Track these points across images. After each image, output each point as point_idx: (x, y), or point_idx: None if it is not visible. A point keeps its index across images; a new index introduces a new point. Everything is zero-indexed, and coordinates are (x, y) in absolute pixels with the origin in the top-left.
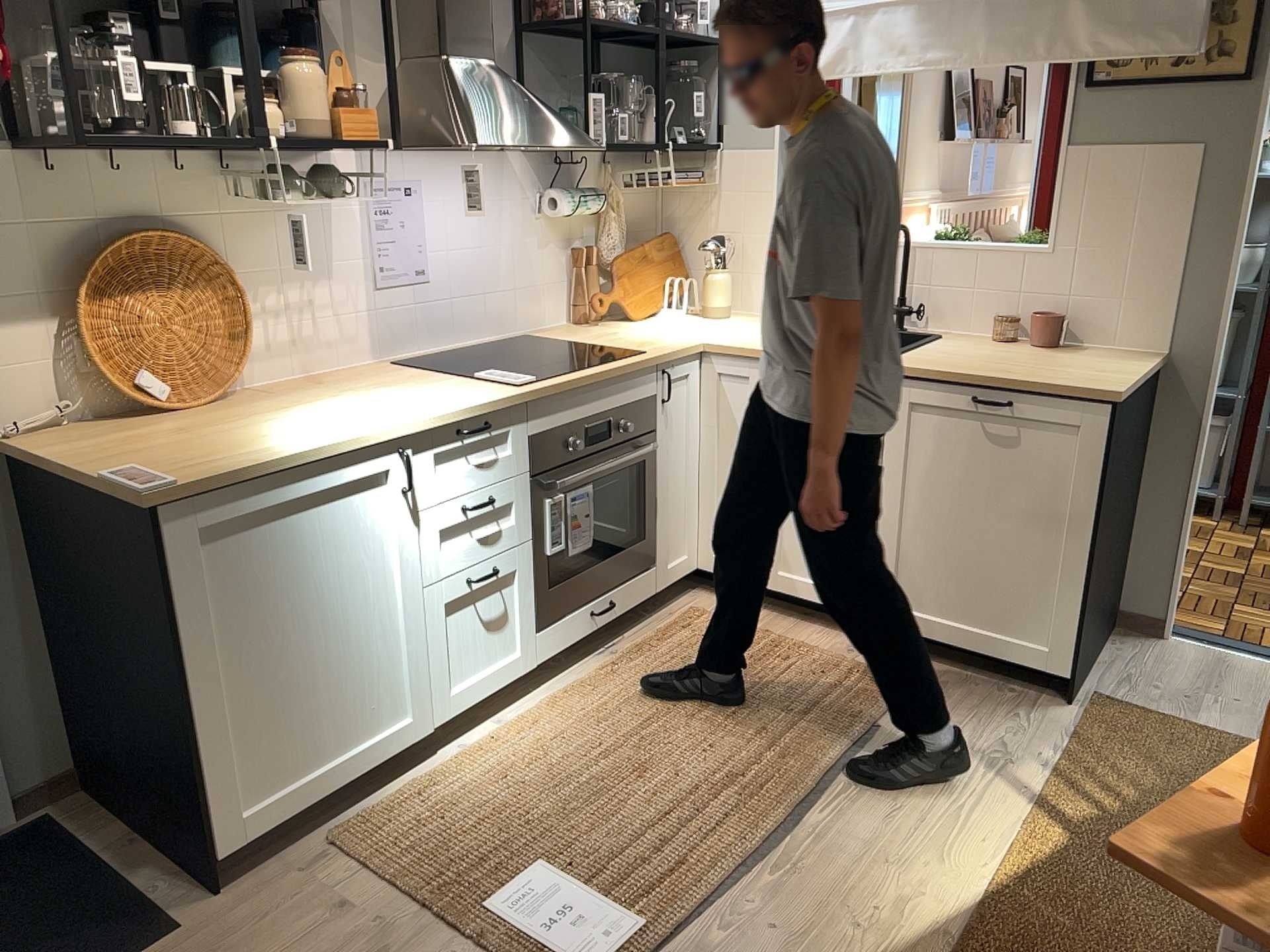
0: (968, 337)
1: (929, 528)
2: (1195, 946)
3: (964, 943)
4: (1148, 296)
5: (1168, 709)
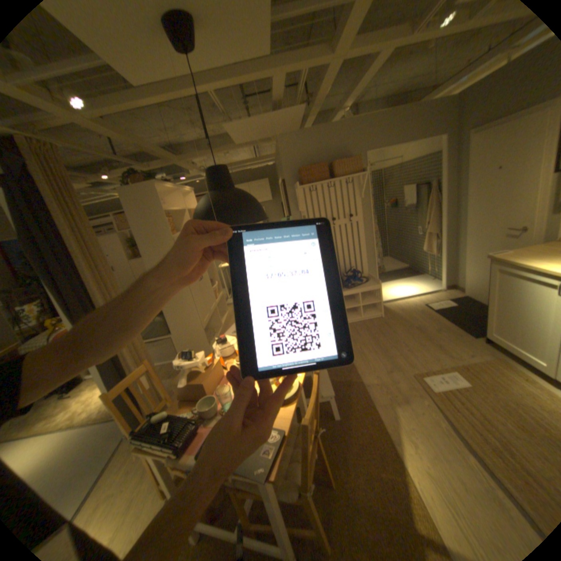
0: None
1: None
2: (354, 497)
3: (394, 444)
4: None
5: None
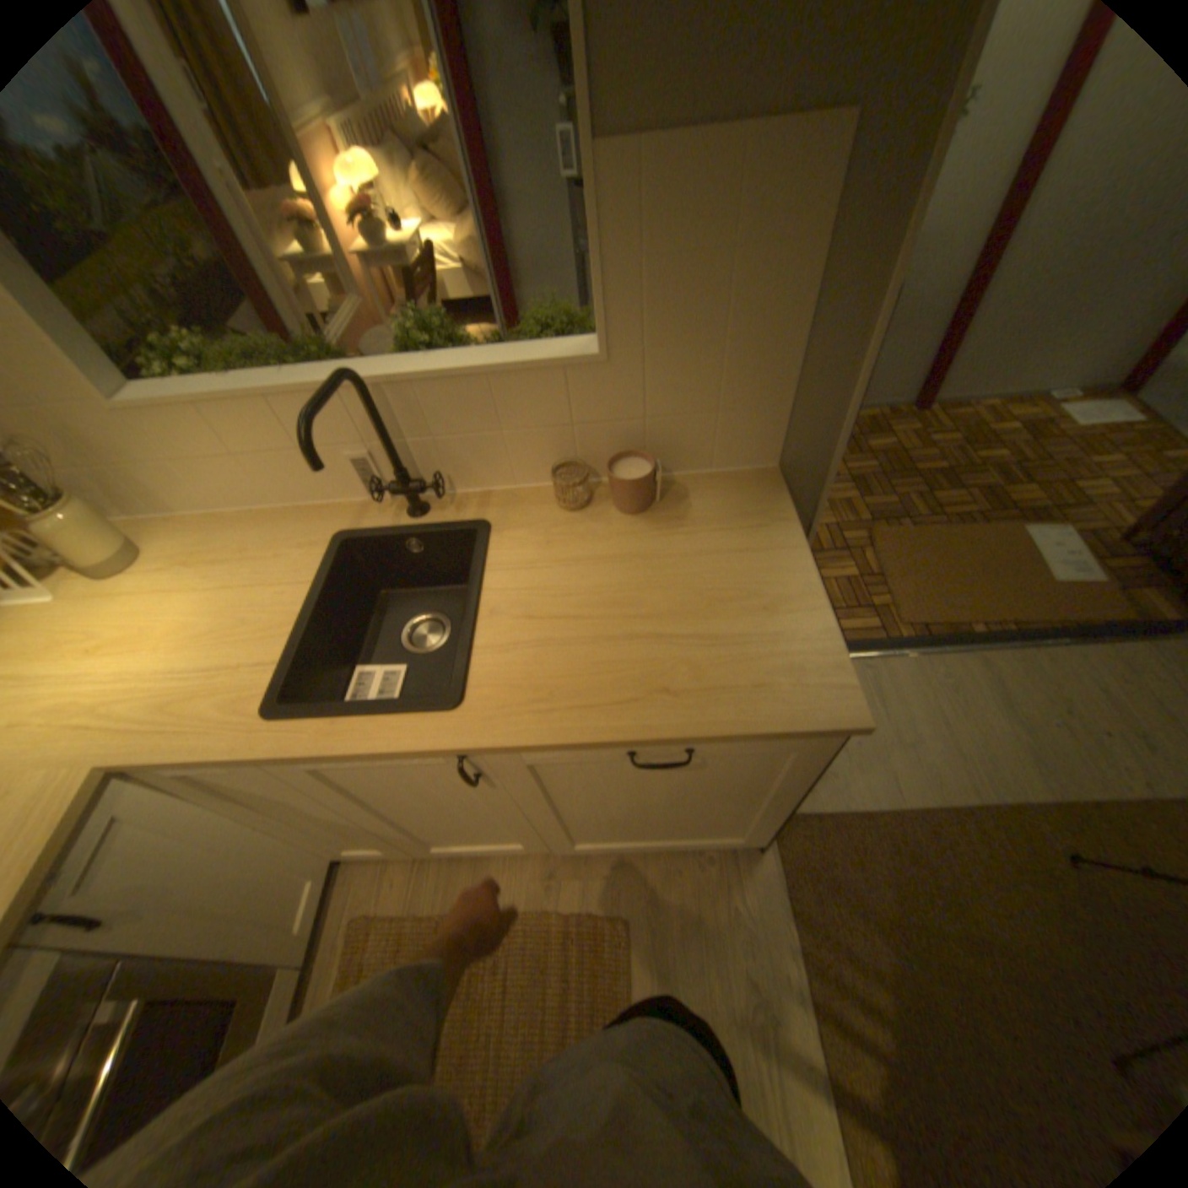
0: (519, 505)
1: (590, 817)
2: None
3: None
4: (750, 404)
5: (825, 805)
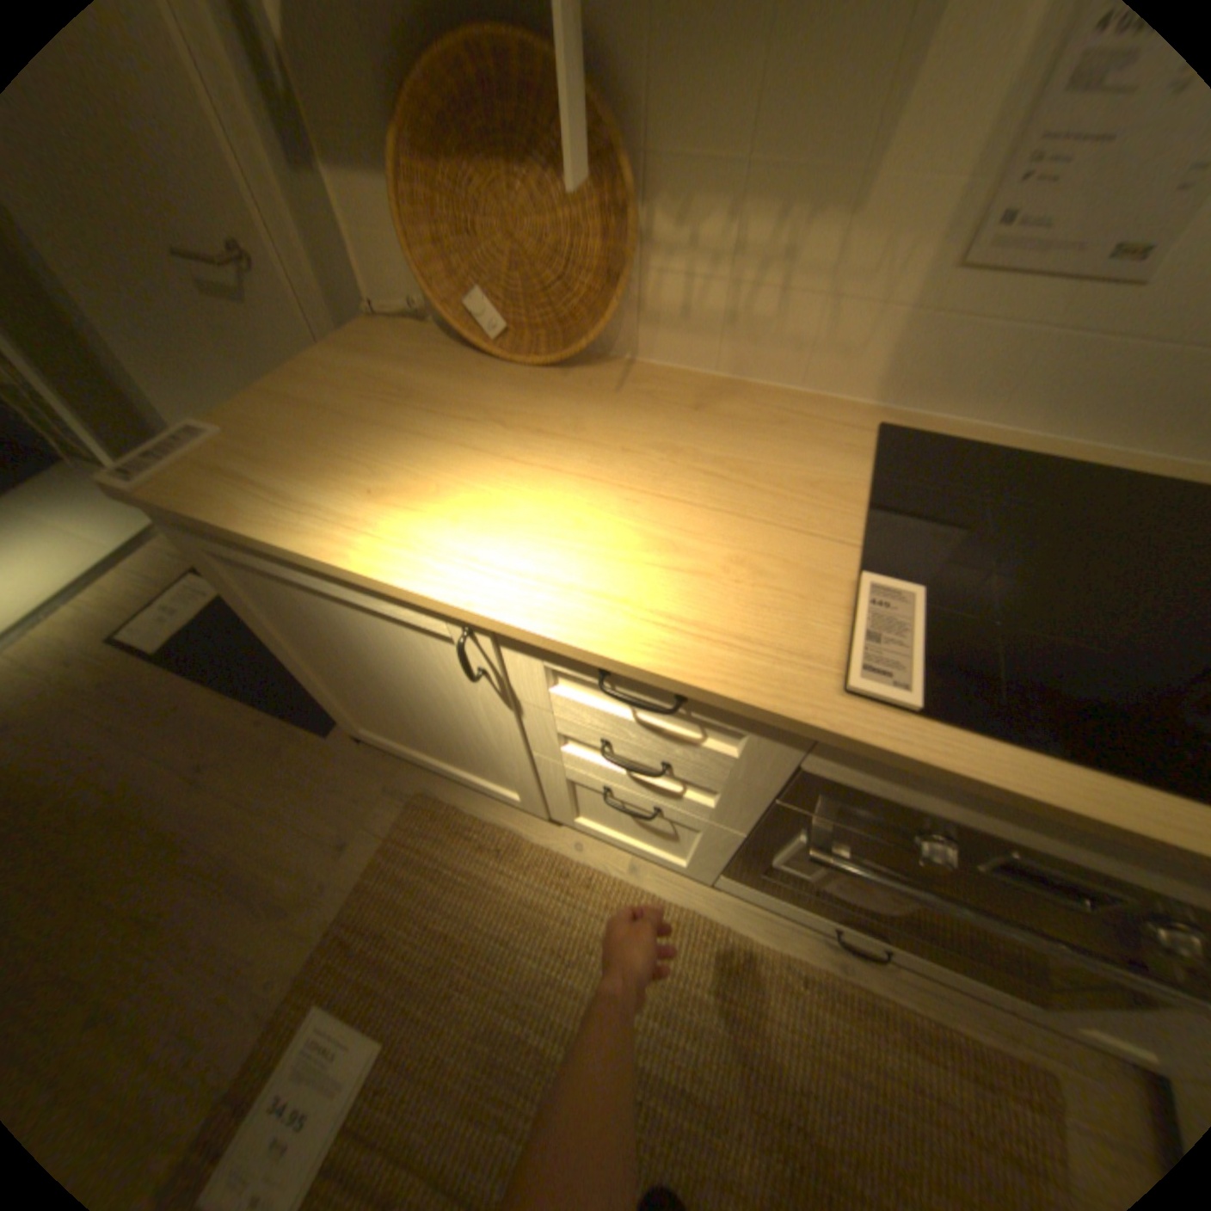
0: None
1: None
2: None
3: None
4: None
5: None
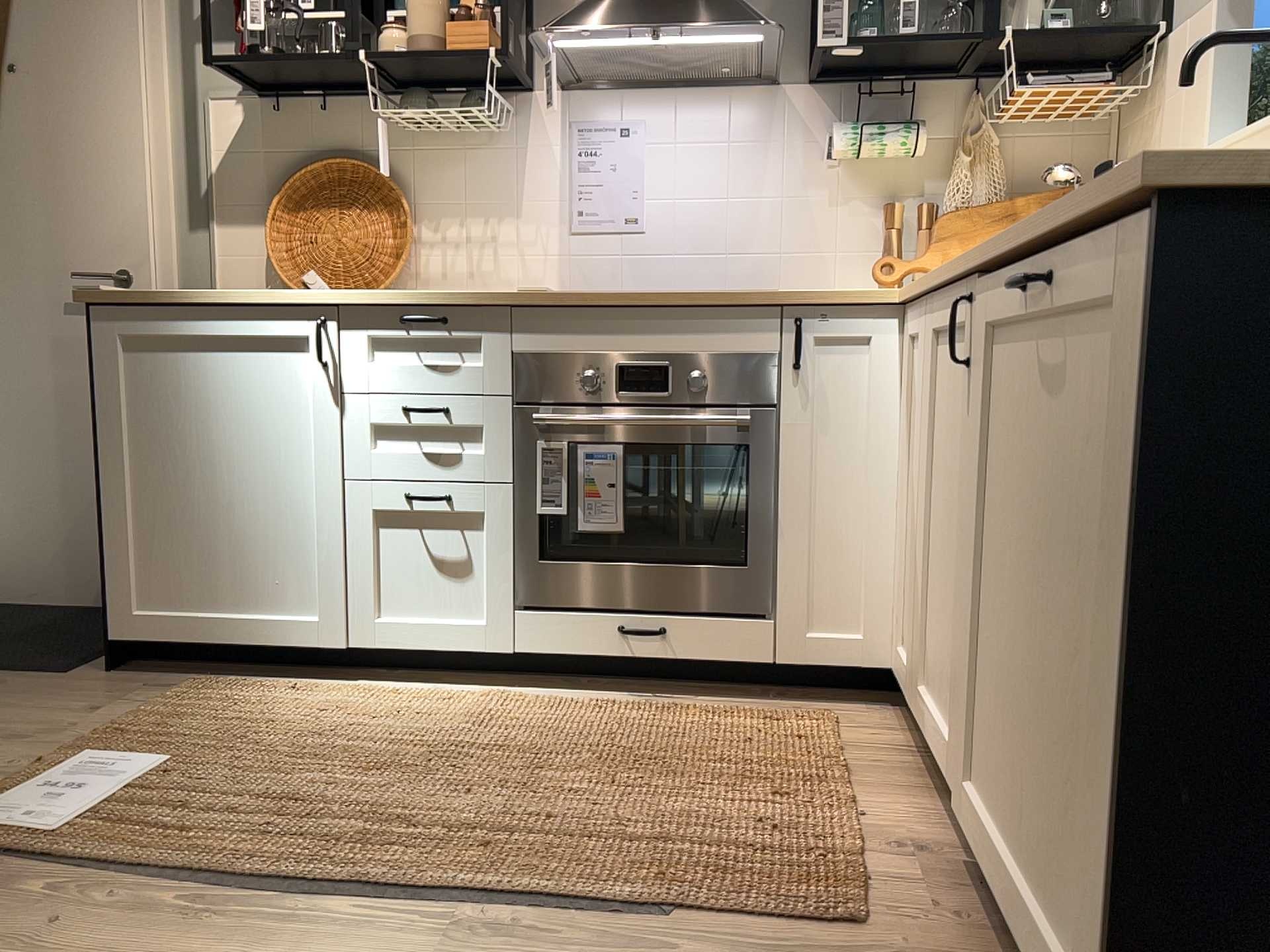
0: None
1: (1008, 612)
2: None
3: None
4: None
5: None
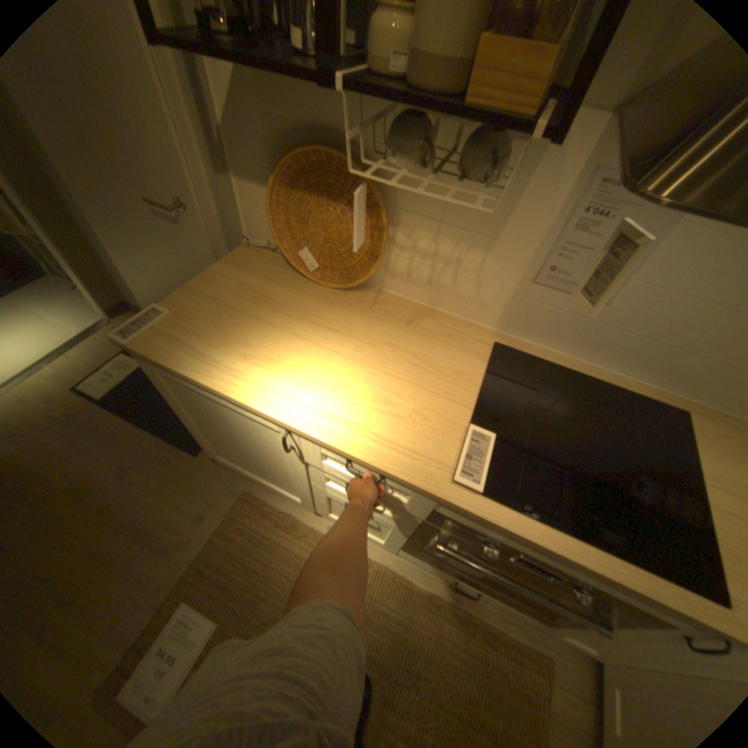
0: None
1: None
2: None
3: None
4: None
5: None
